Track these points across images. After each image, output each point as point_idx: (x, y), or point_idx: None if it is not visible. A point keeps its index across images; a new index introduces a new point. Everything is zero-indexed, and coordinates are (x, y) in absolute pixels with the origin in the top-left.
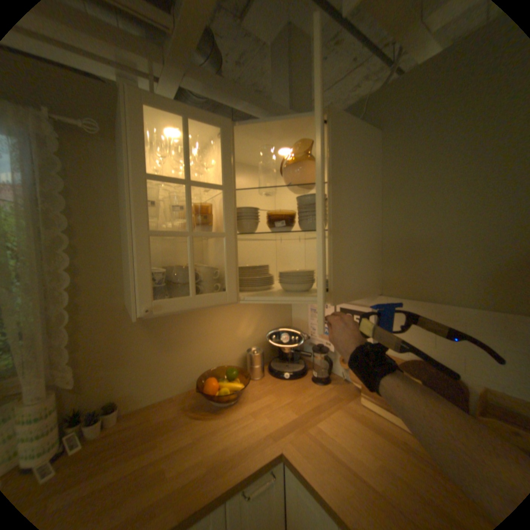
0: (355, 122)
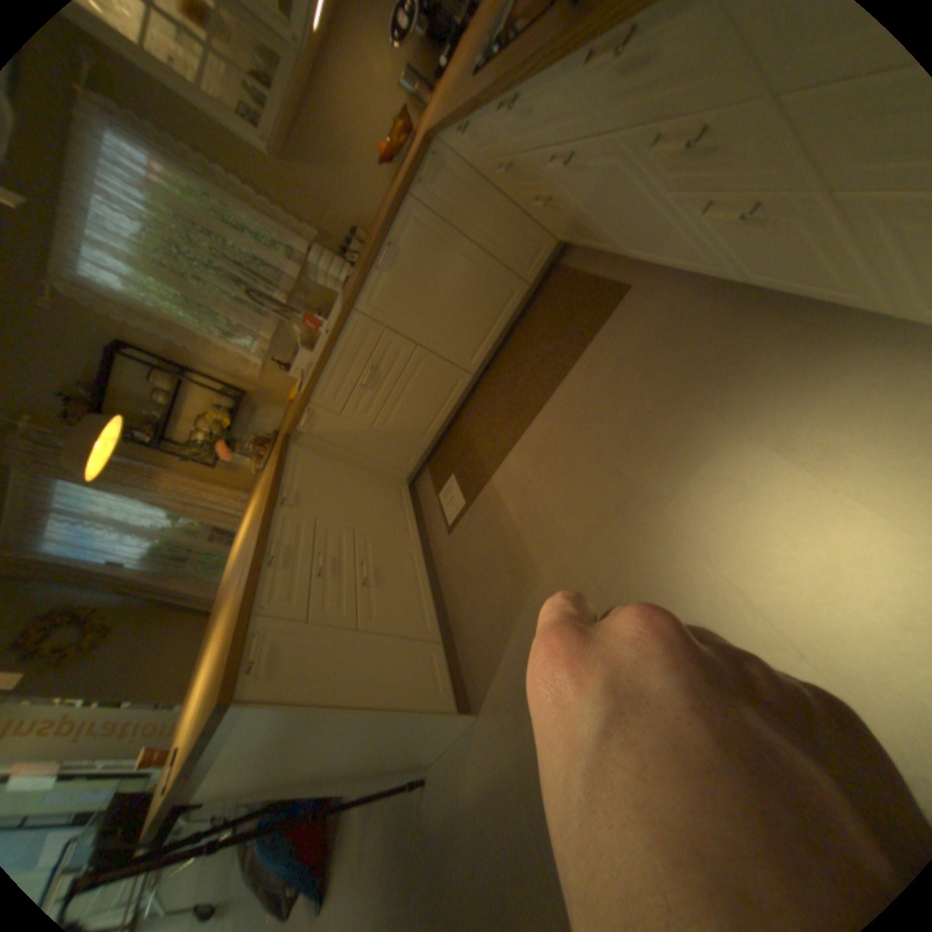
0: None
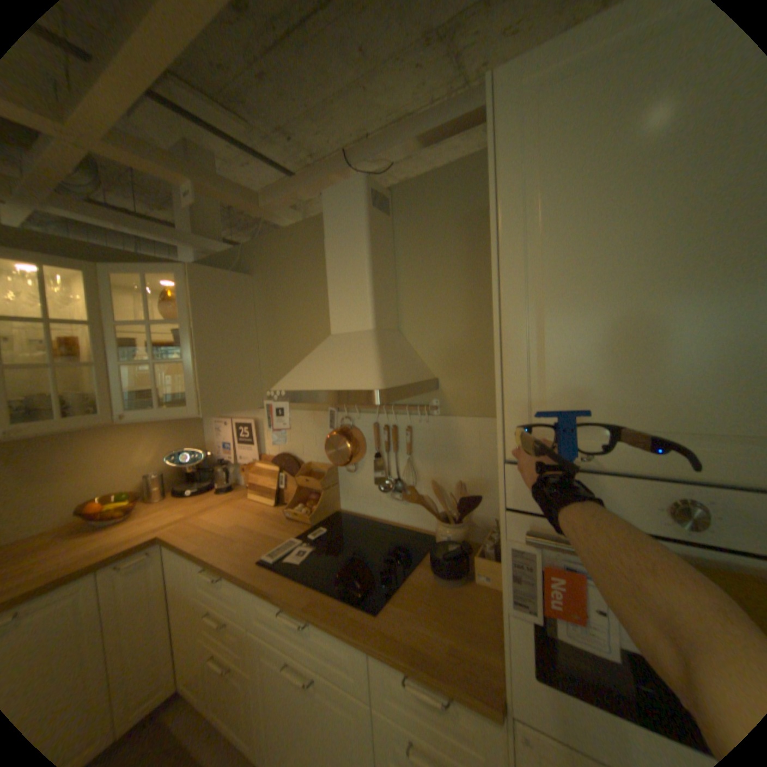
0: (215, 273)
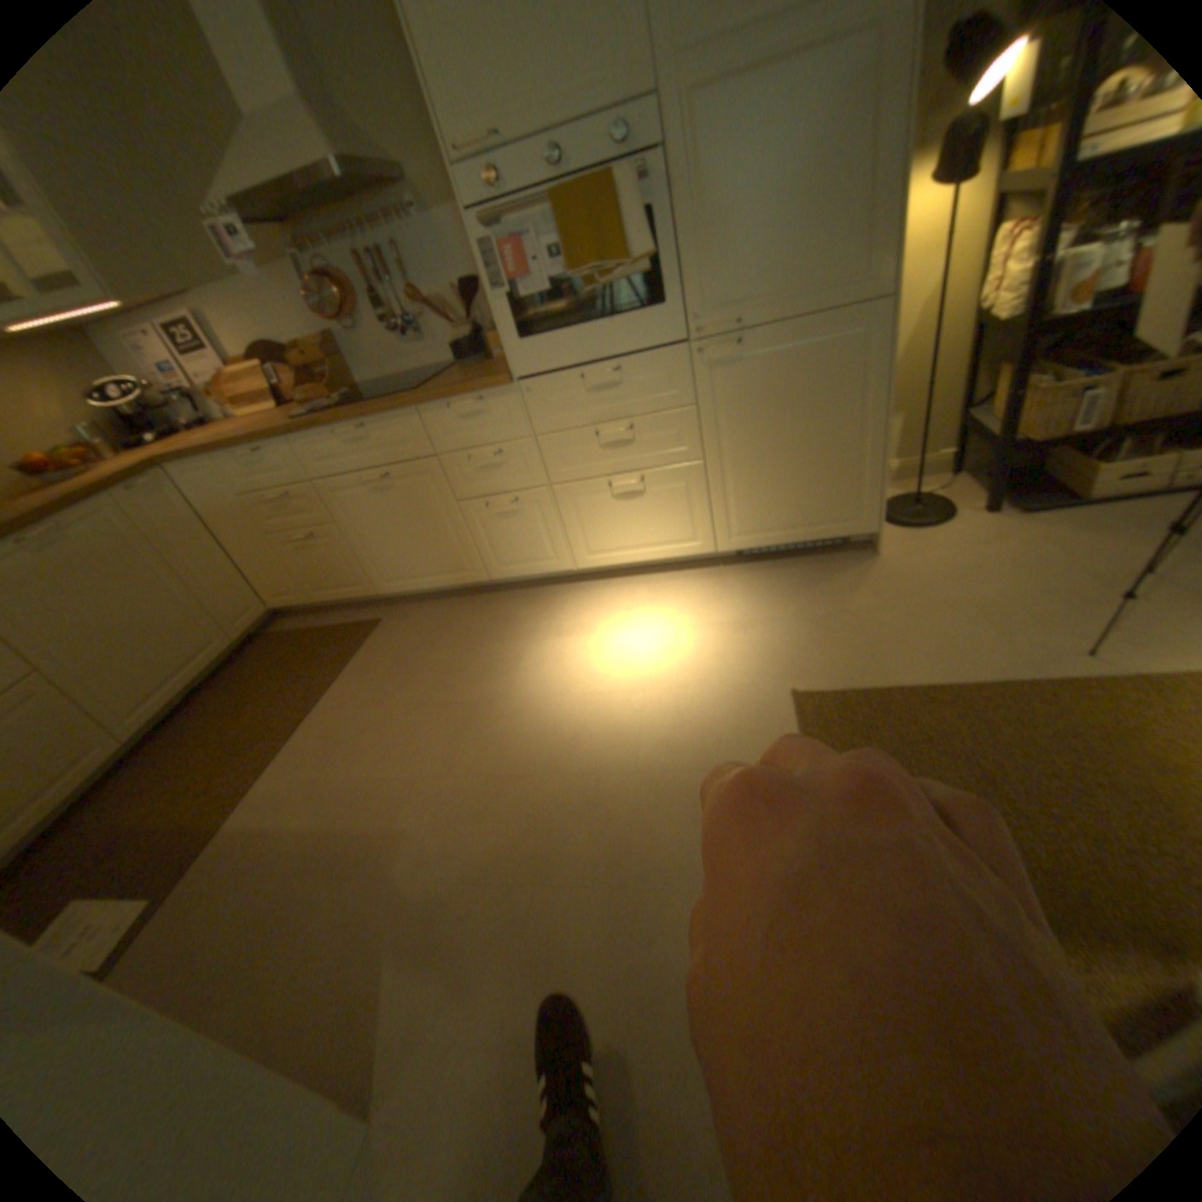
0: None
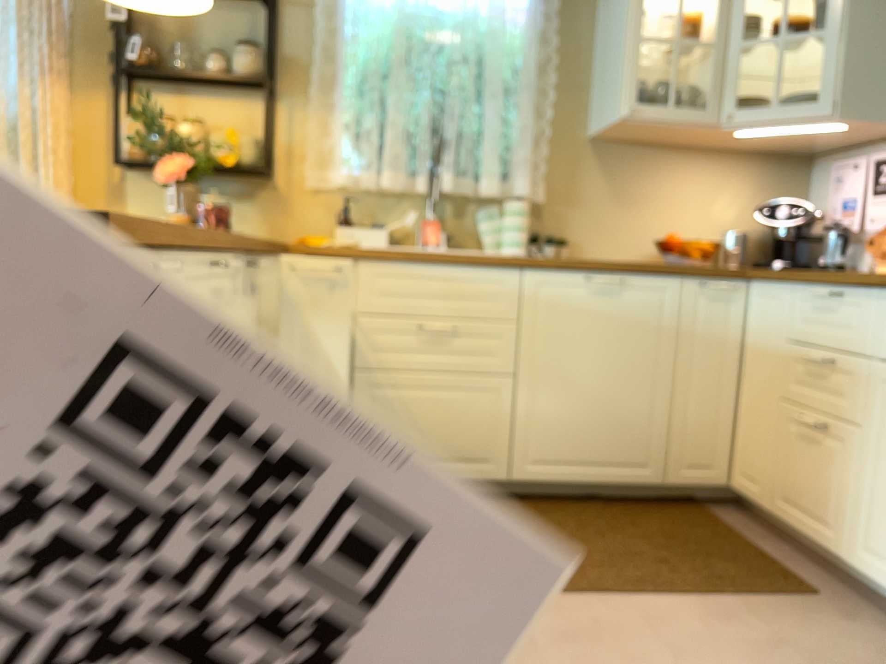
0: None
